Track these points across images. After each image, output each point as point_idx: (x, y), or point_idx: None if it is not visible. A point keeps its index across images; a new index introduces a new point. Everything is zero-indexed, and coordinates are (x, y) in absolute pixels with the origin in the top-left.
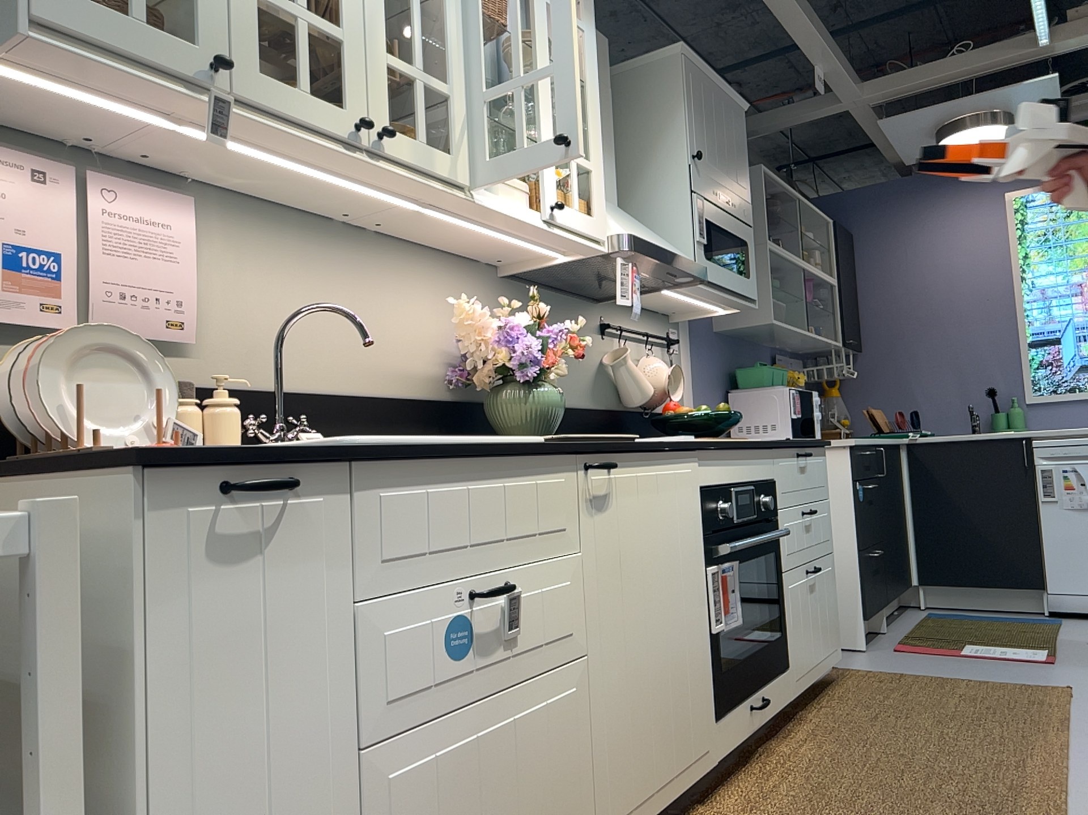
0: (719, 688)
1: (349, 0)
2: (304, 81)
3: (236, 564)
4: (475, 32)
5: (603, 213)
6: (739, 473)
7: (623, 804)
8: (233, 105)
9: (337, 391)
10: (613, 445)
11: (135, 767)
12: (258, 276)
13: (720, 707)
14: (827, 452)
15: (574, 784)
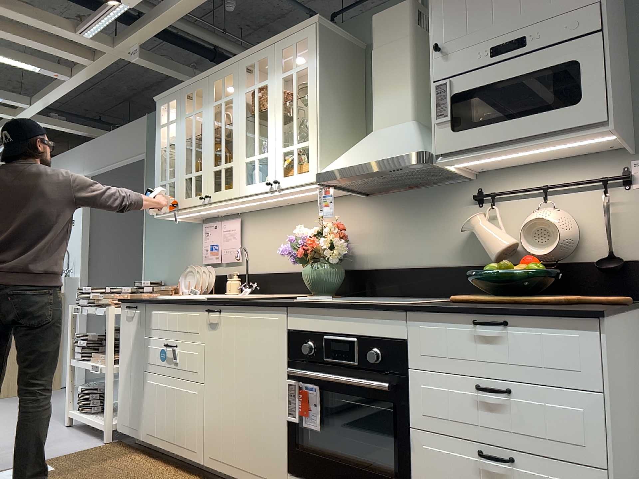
0: (293, 457)
1: (203, 159)
2: (193, 193)
3: (130, 322)
4: (243, 130)
5: (313, 165)
6: (337, 327)
7: (215, 454)
8: (181, 210)
9: (280, 271)
10: (220, 302)
11: (120, 353)
12: (258, 235)
13: (293, 469)
14: (601, 326)
15: (194, 426)
